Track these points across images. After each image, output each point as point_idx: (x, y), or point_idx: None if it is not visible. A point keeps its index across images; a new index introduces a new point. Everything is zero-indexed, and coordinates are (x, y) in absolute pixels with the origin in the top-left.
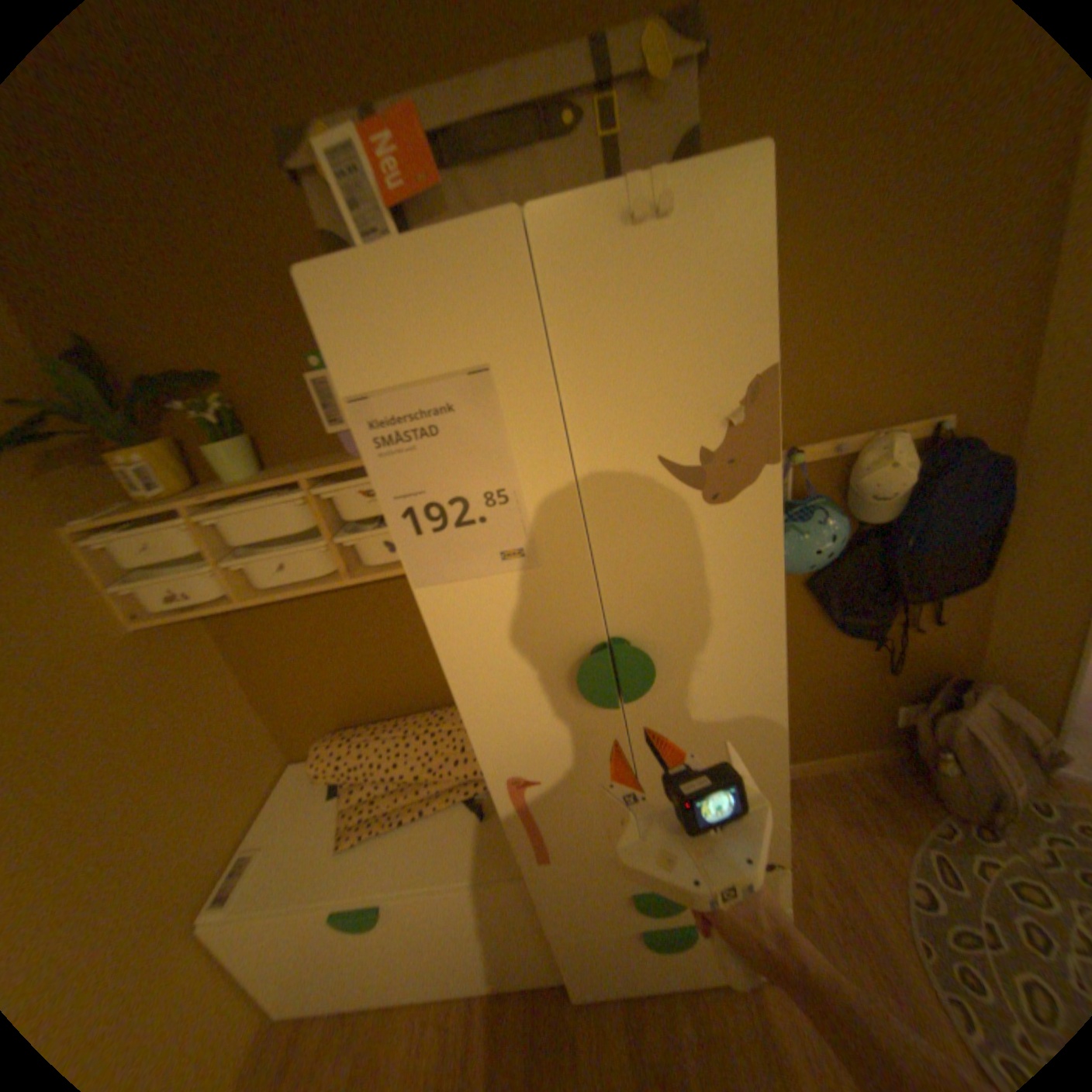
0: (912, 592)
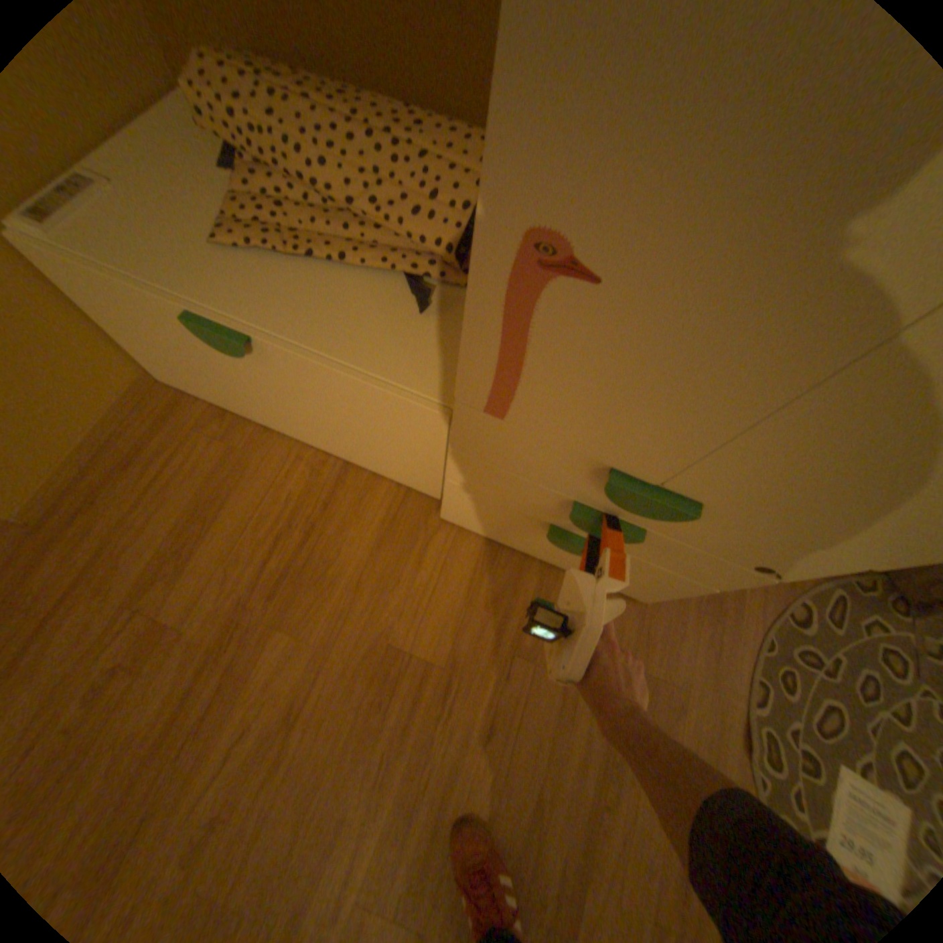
0: None
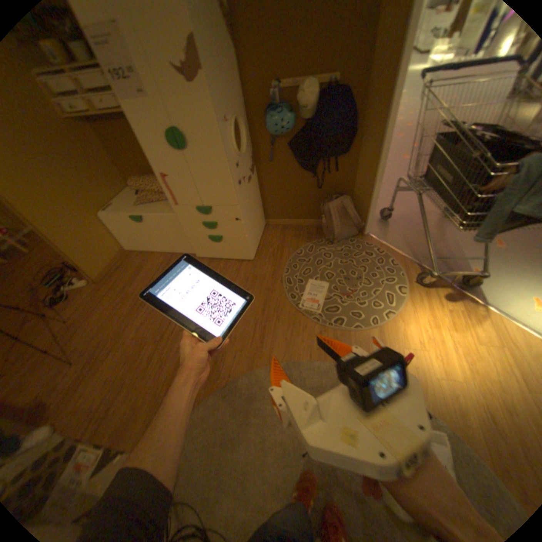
0: (317, 153)
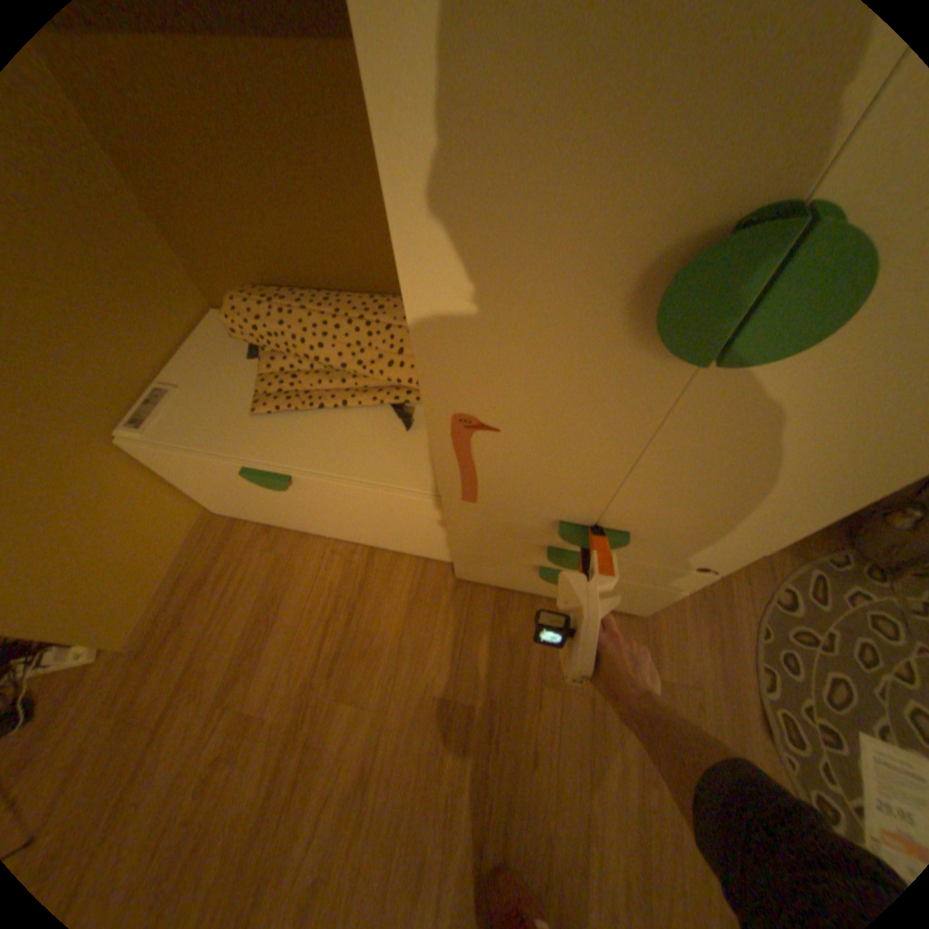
0: None
